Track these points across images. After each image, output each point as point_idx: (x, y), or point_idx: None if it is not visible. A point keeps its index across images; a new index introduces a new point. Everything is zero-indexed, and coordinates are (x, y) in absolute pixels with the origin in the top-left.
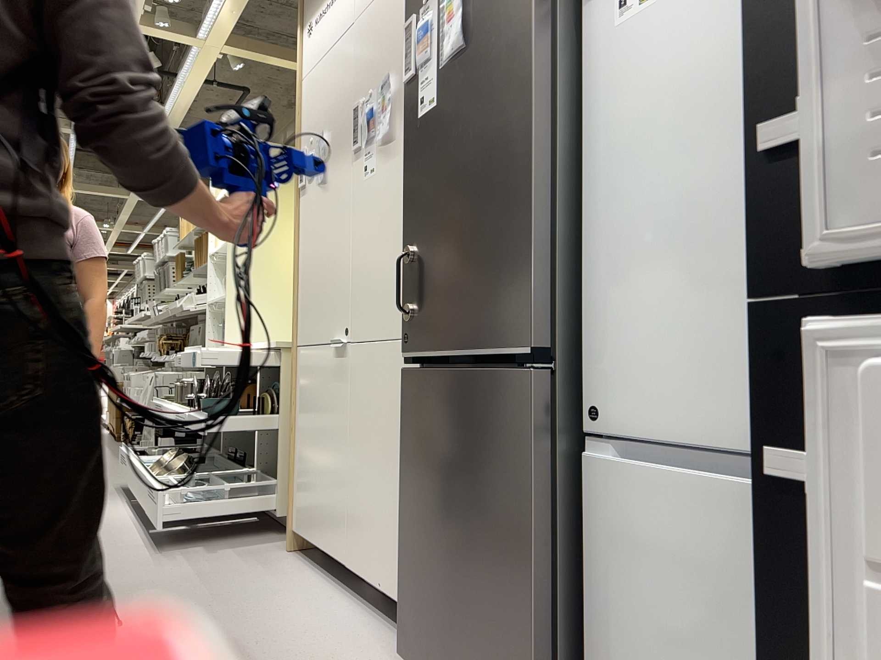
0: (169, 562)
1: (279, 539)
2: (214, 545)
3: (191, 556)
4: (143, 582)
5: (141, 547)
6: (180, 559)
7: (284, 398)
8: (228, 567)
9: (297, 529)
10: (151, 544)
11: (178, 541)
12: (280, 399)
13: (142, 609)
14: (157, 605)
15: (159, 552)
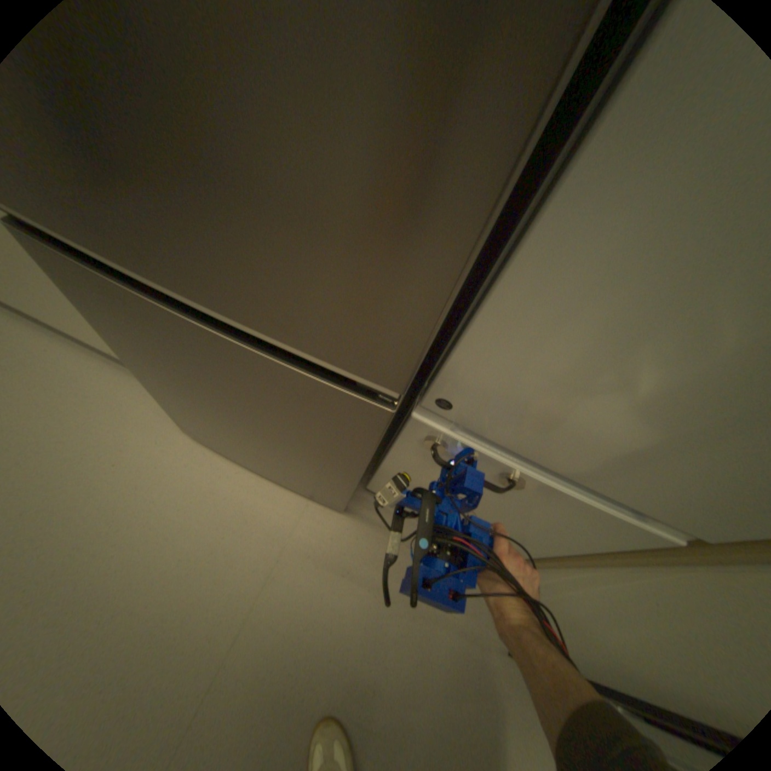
0: None
1: None
2: None
3: None
4: None
5: None
6: None
7: None
8: None
9: None
10: None
11: None
12: None
13: None
14: None
15: None
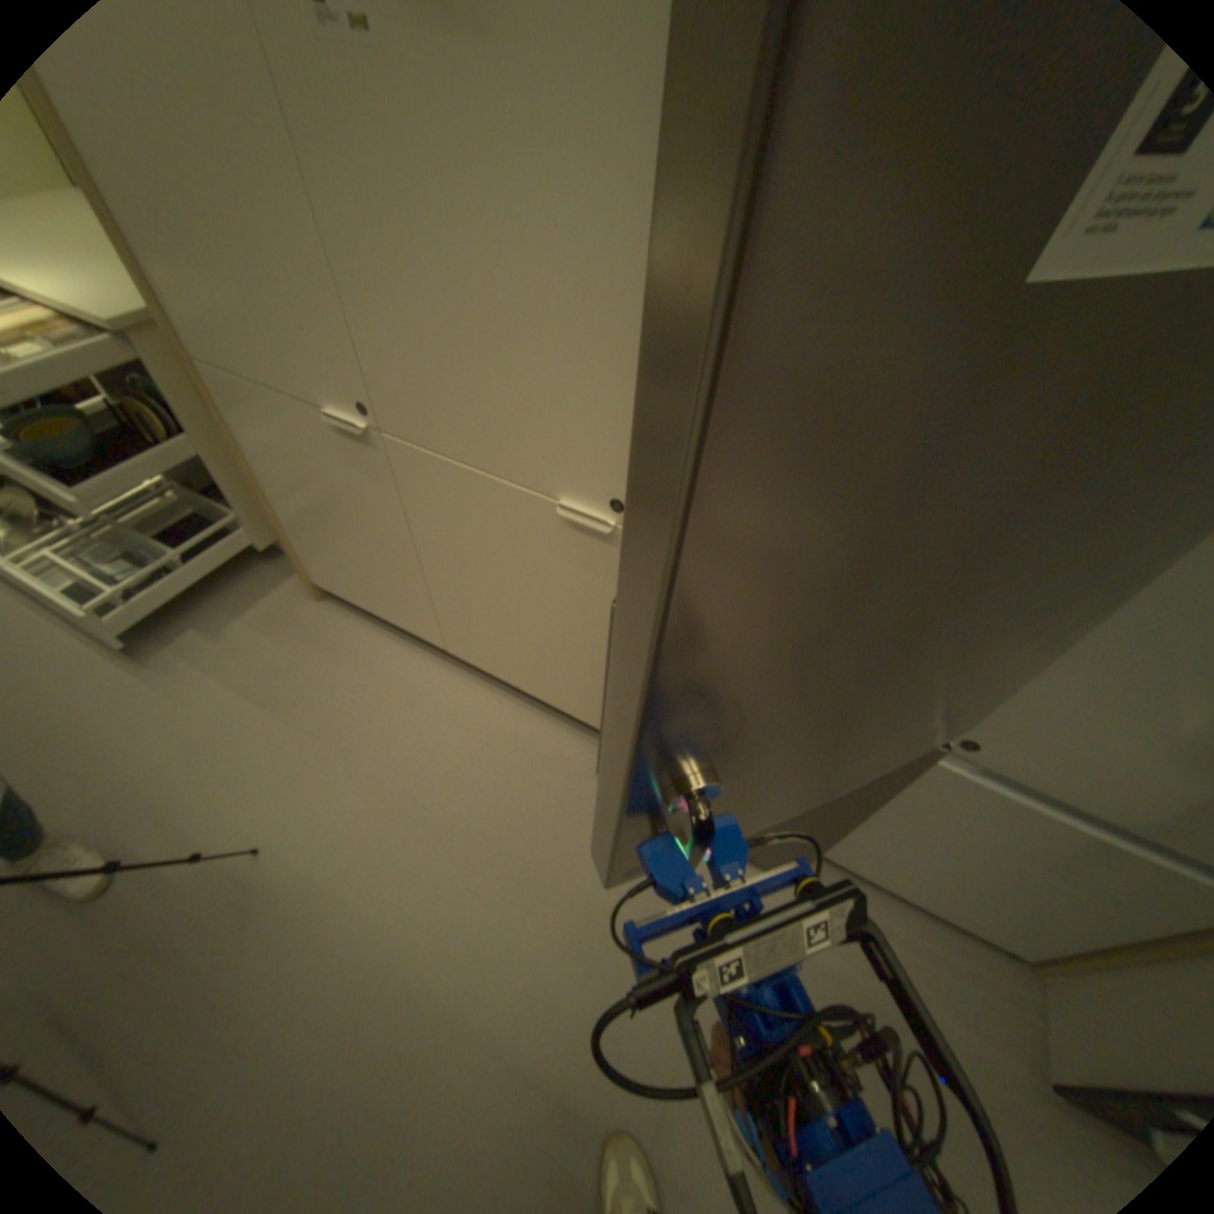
0: (176, 683)
1: (279, 574)
2: (204, 622)
3: (194, 658)
4: (186, 745)
5: (94, 663)
6: (185, 670)
7: (180, 410)
8: (268, 664)
9: (321, 586)
10: (105, 650)
11: (139, 628)
12: (166, 404)
13: (244, 802)
14: (253, 785)
15: (140, 667)
